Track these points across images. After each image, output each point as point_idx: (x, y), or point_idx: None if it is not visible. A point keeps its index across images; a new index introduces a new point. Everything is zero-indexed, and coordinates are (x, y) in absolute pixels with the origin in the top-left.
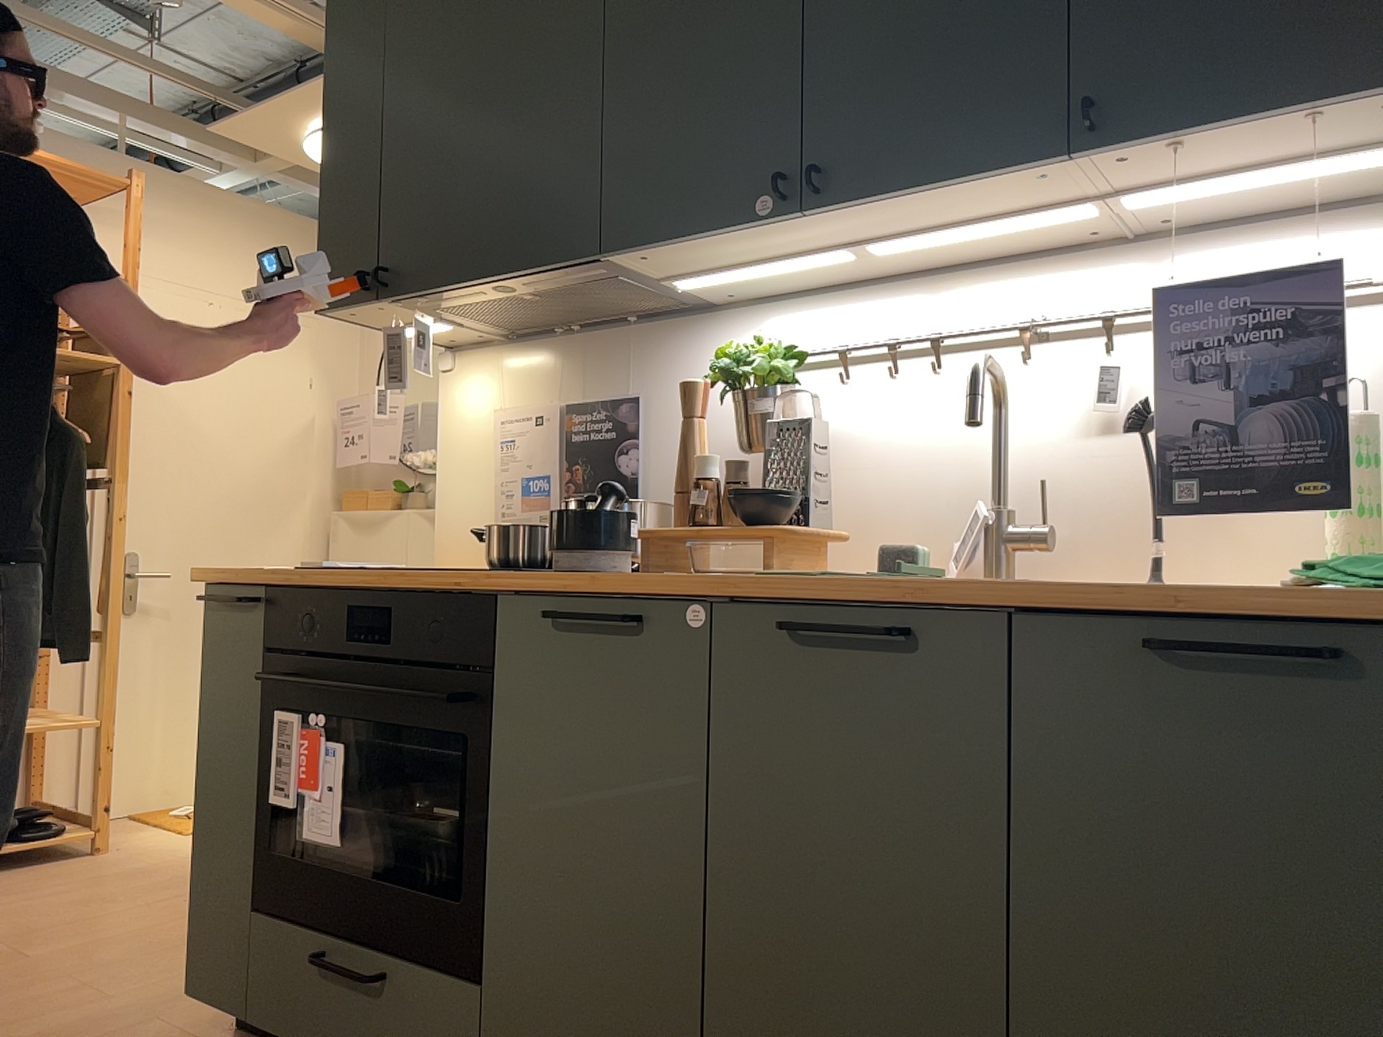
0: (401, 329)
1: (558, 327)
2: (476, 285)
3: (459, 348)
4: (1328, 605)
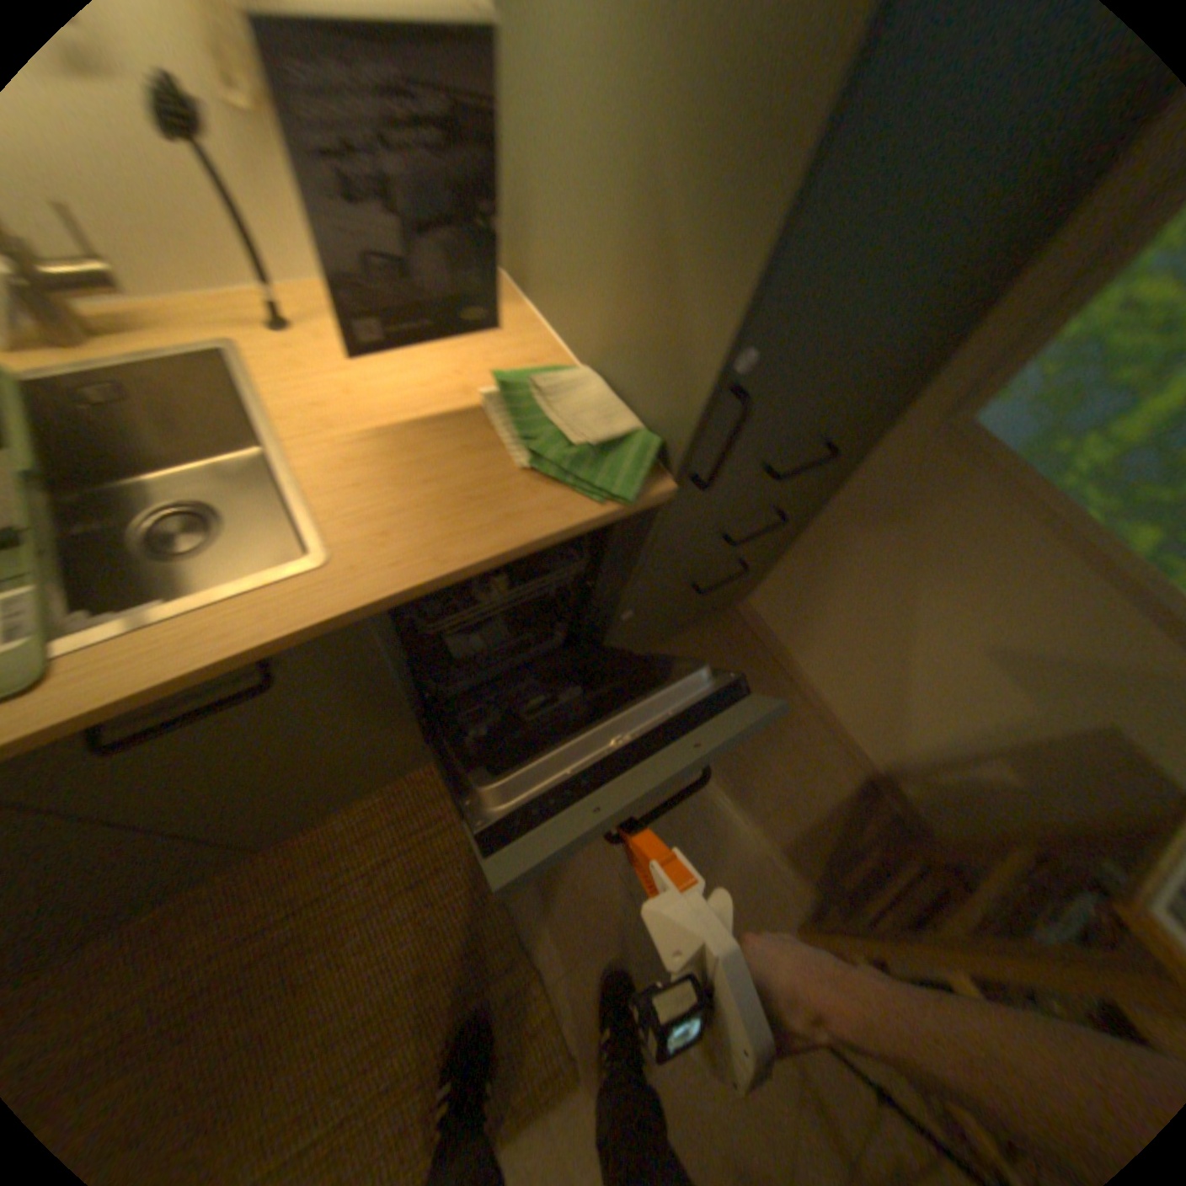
0: None
1: None
2: None
3: None
4: (579, 517)
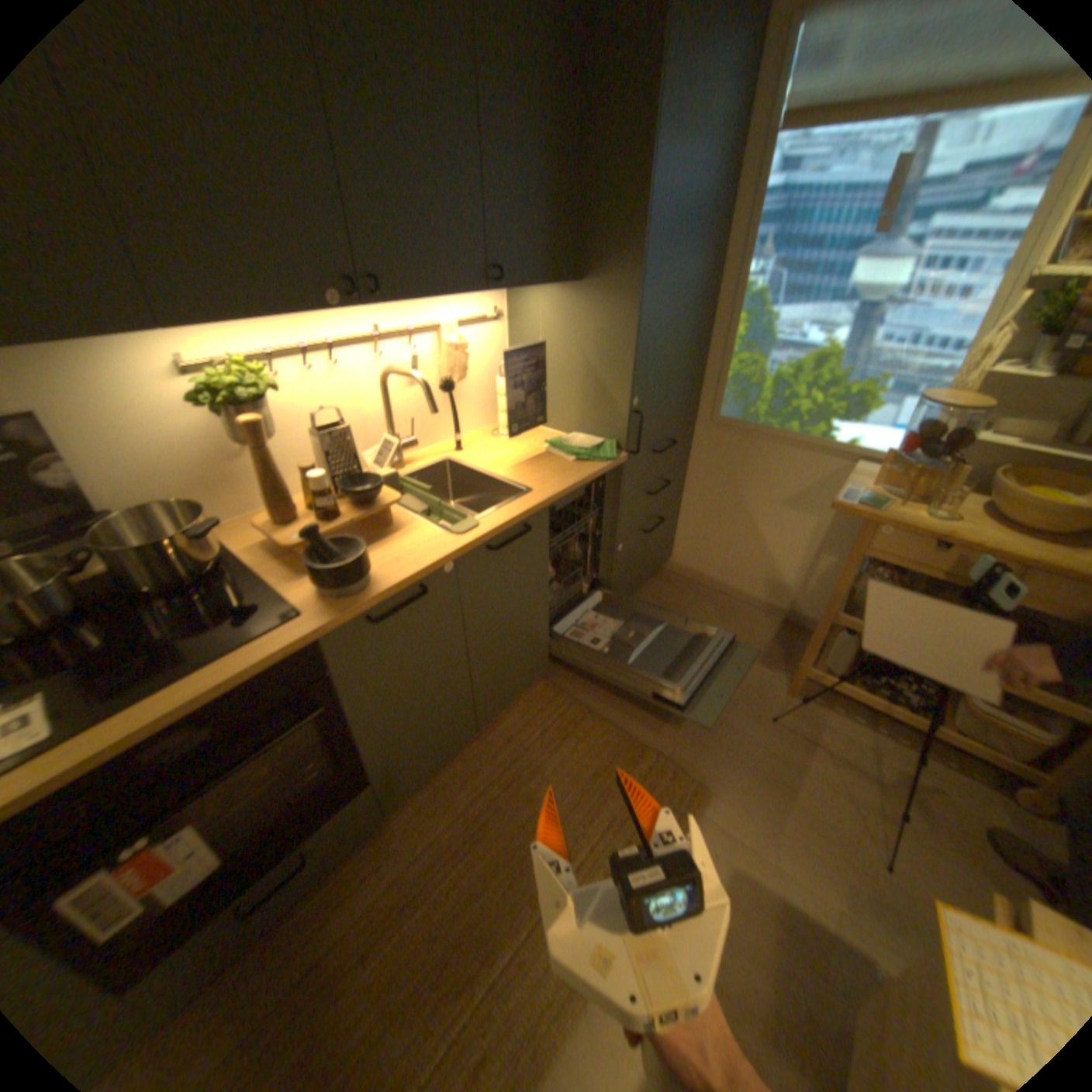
0: None
1: None
2: None
3: None
4: (597, 470)
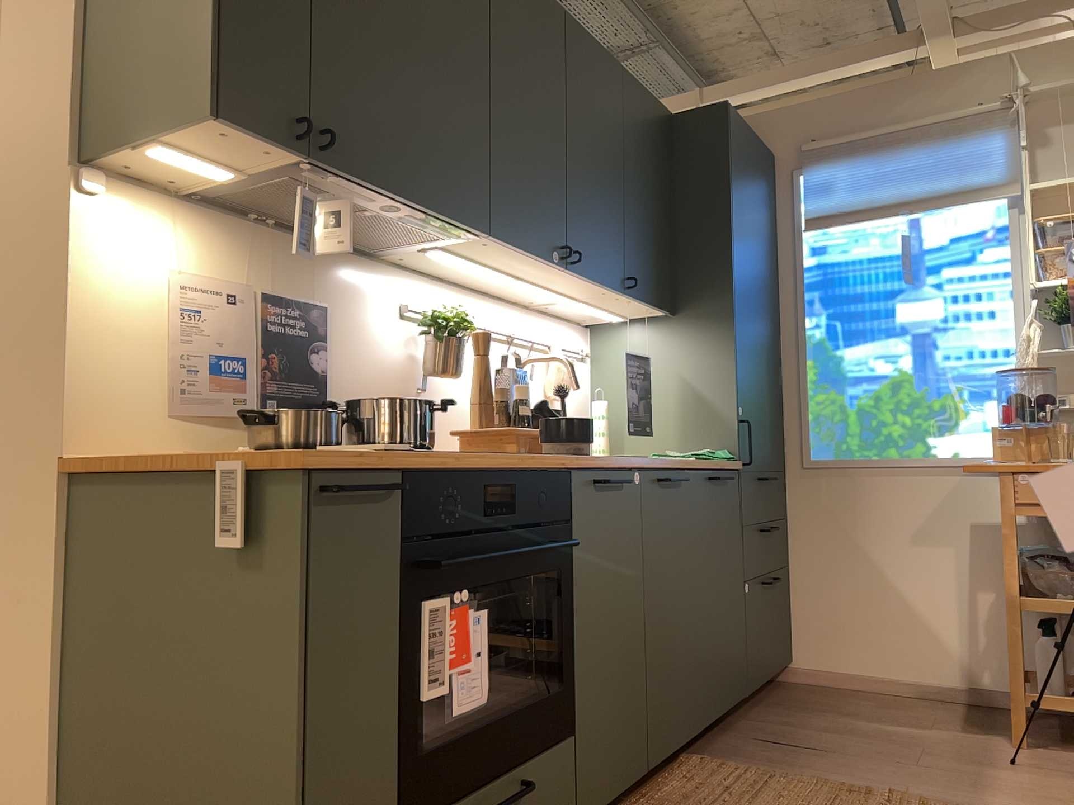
0: (313, 196)
1: (257, 215)
2: (393, 199)
3: (103, 170)
4: (722, 465)
